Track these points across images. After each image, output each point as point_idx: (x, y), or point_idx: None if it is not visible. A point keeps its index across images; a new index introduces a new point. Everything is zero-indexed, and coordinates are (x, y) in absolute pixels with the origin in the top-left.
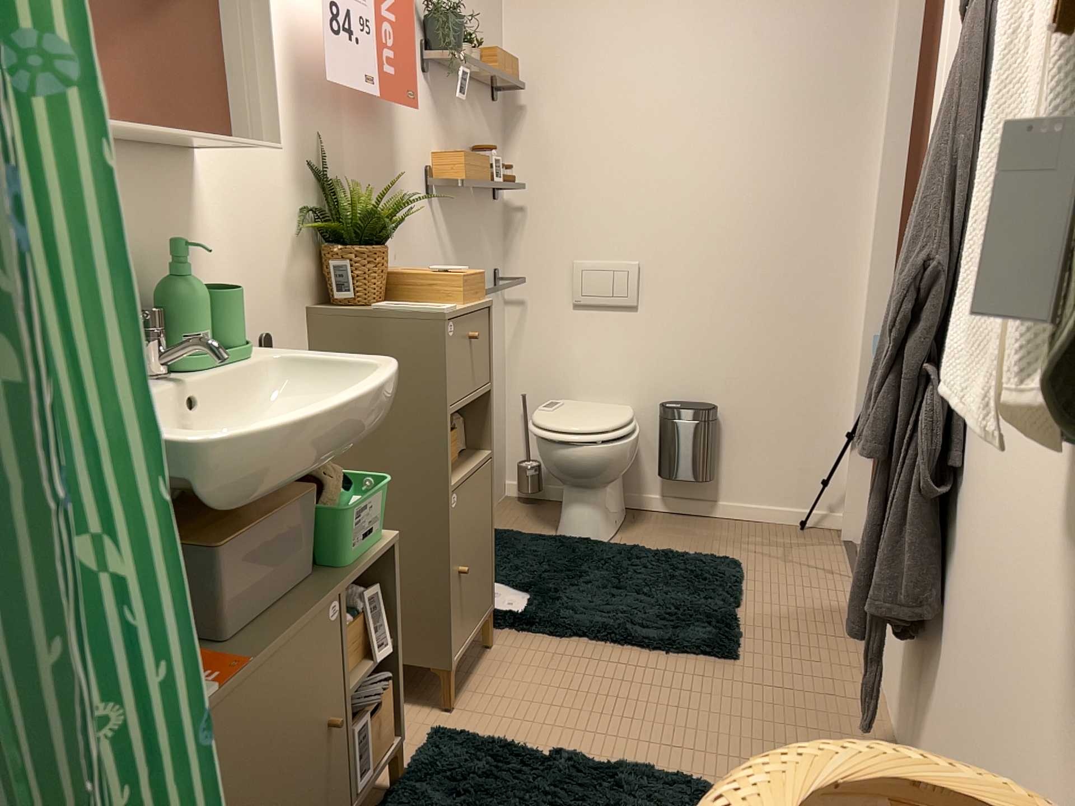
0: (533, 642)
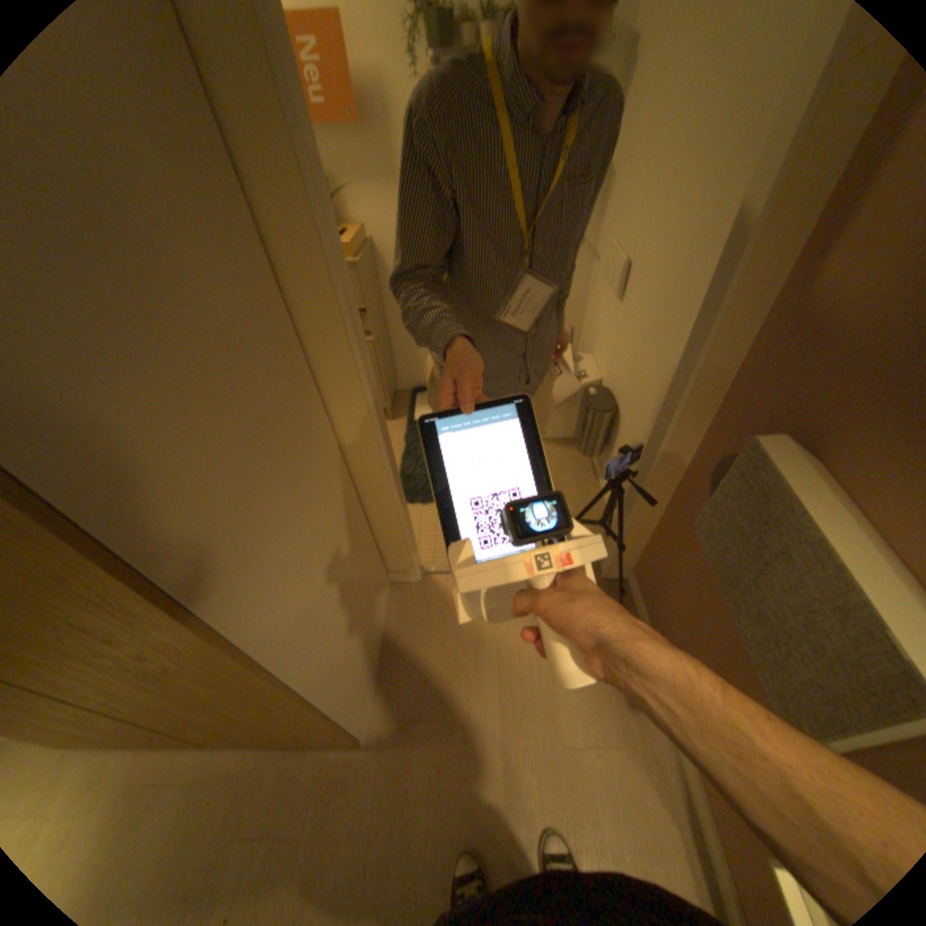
0: (397, 432)
